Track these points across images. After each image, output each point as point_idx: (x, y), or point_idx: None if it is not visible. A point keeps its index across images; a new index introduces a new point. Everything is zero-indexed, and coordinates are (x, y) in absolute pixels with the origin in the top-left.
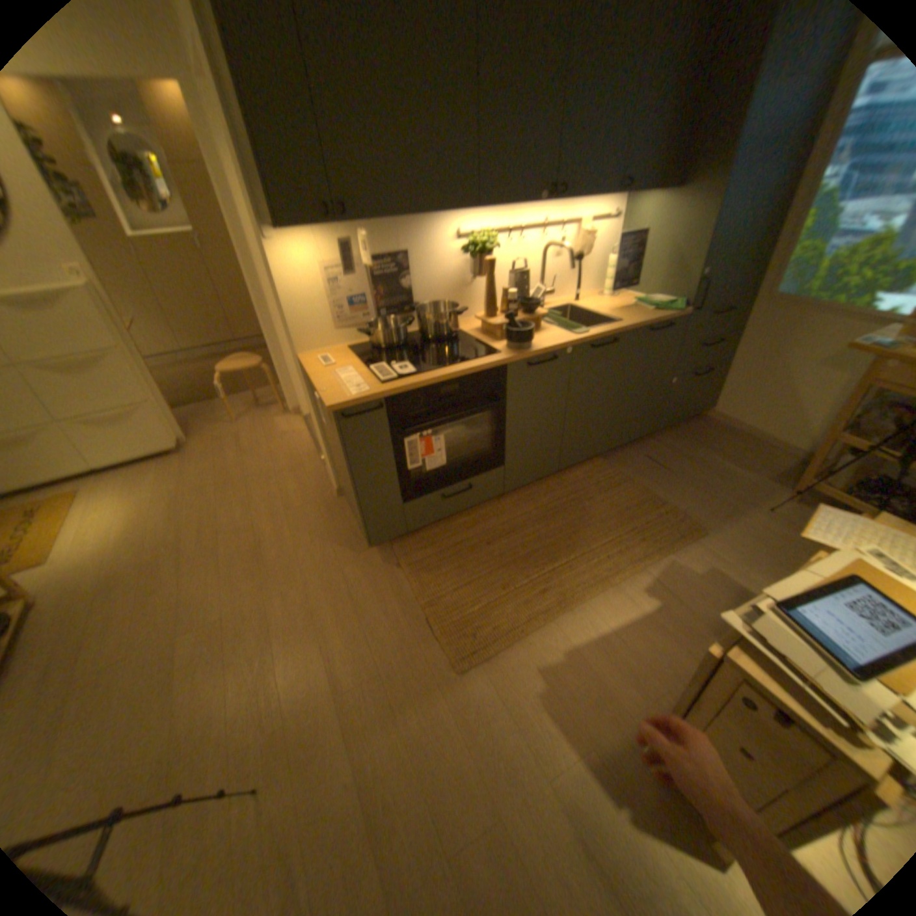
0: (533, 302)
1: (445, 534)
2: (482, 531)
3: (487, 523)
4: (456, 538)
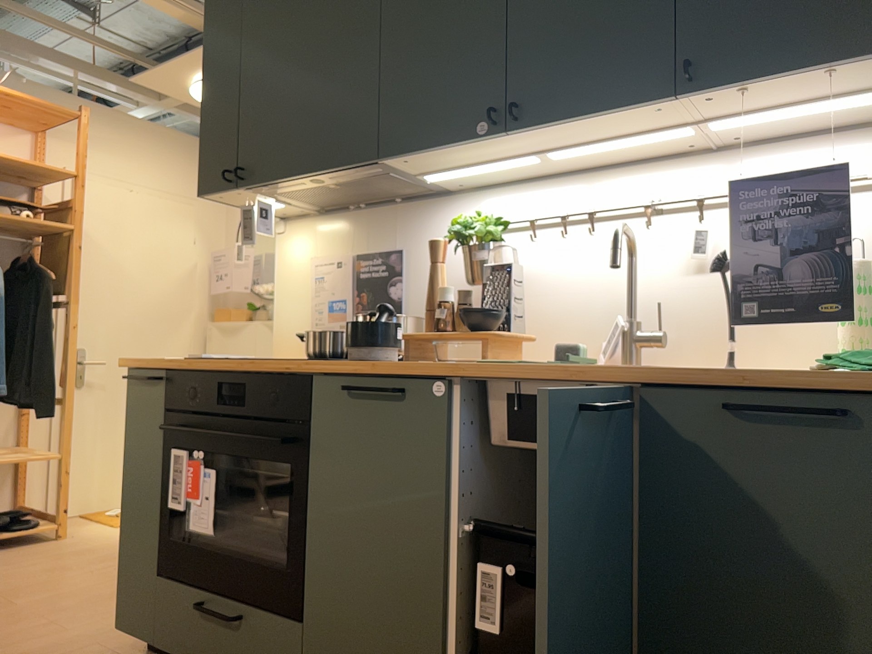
0: (496, 312)
1: None
2: None
3: None
4: None
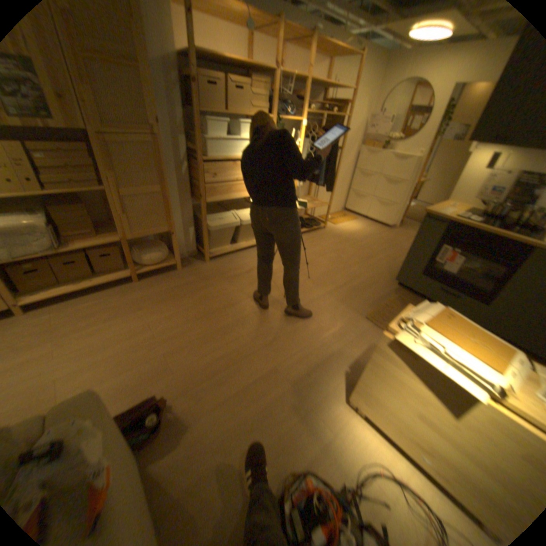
0: None
1: None
2: None
3: None
4: None
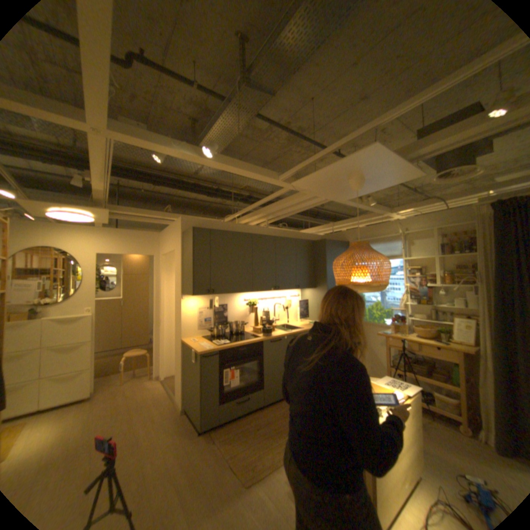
0: (271, 321)
1: (236, 428)
2: (255, 425)
3: (257, 422)
4: (242, 429)
